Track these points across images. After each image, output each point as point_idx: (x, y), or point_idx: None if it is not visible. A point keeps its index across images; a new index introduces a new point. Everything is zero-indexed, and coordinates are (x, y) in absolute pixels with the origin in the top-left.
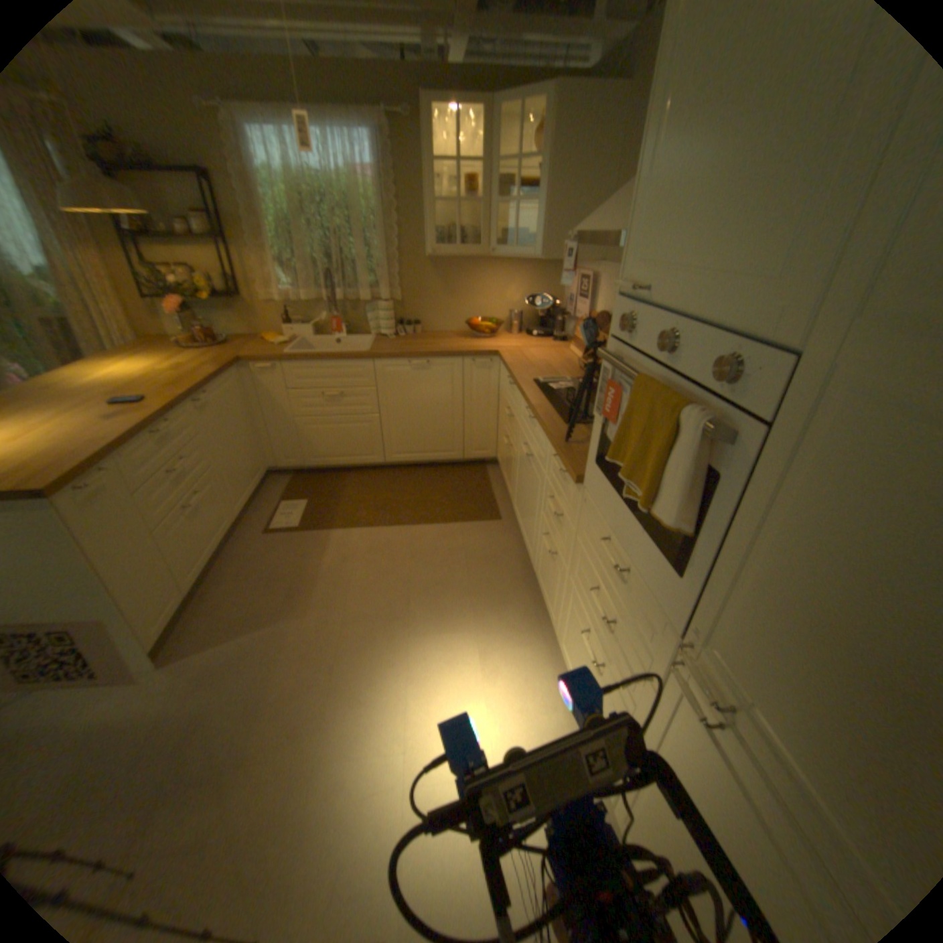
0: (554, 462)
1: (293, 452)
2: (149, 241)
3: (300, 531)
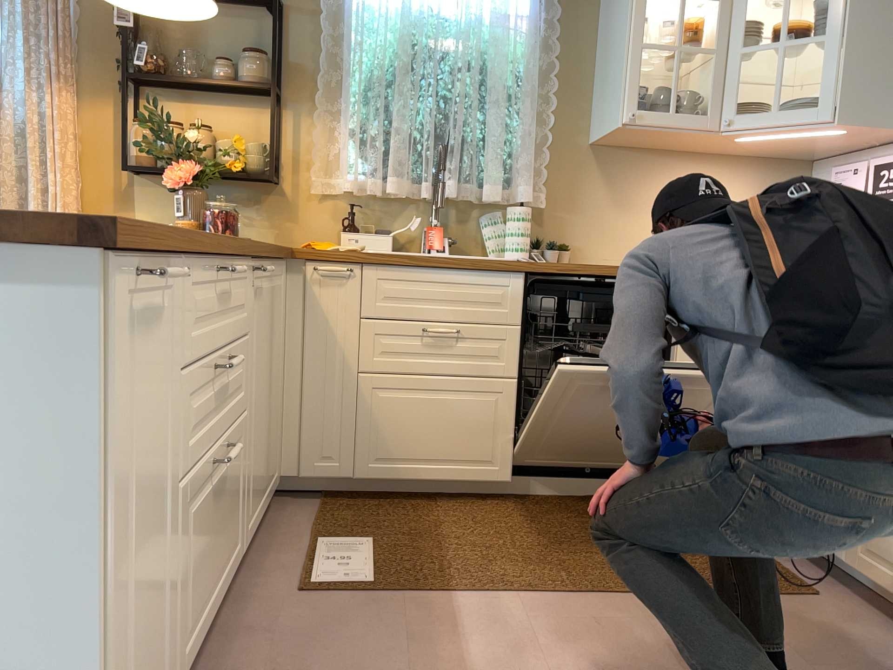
0: None
1: (340, 445)
2: (167, 93)
3: (381, 591)
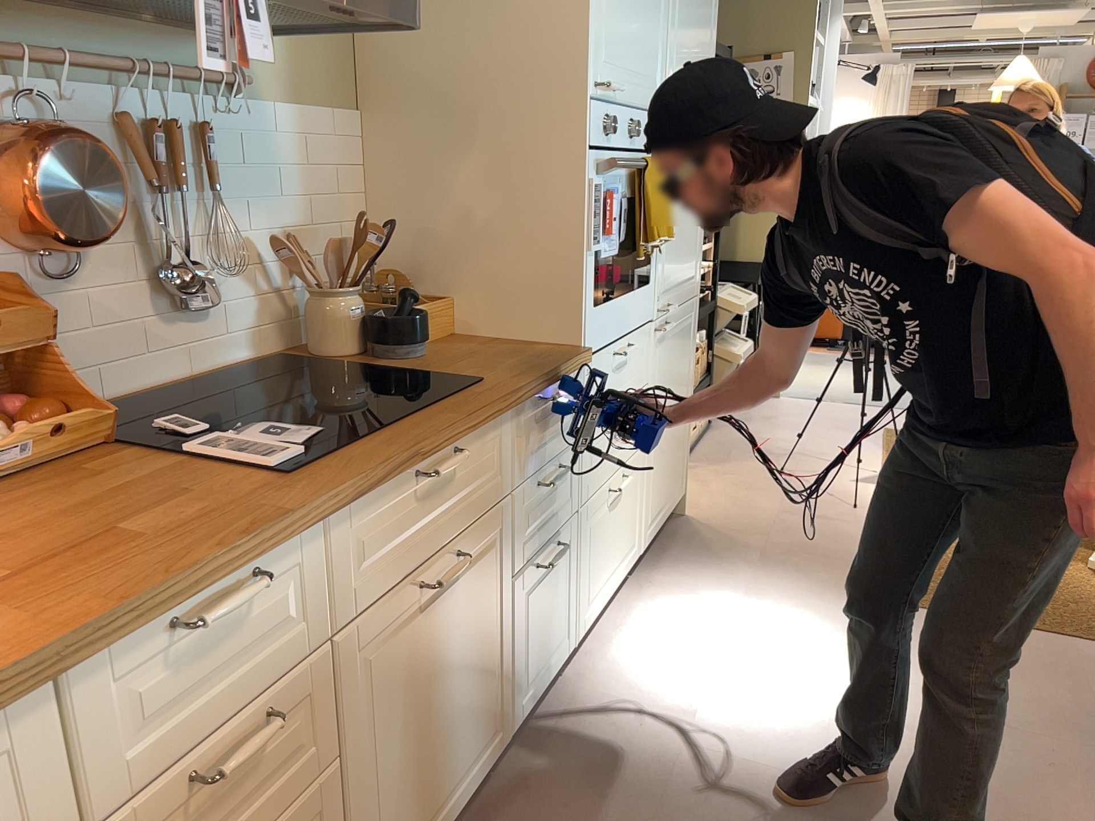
0: (532, 421)
1: None
2: None
3: None
